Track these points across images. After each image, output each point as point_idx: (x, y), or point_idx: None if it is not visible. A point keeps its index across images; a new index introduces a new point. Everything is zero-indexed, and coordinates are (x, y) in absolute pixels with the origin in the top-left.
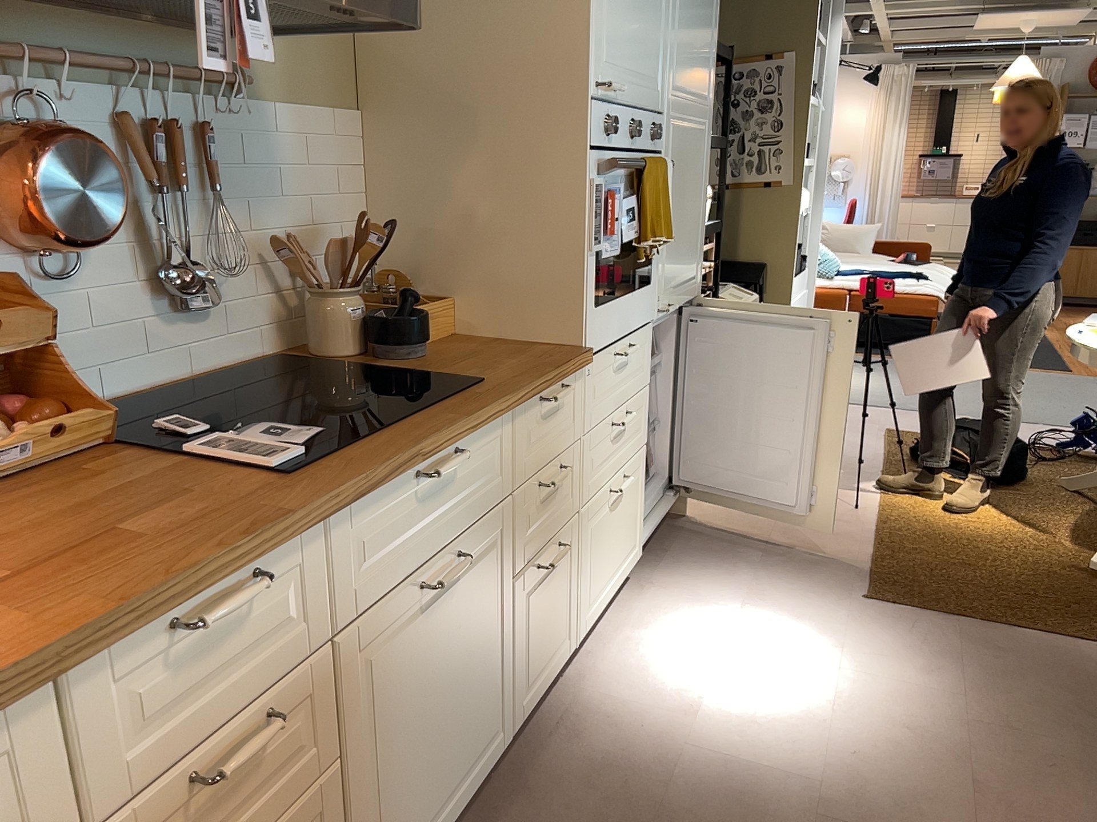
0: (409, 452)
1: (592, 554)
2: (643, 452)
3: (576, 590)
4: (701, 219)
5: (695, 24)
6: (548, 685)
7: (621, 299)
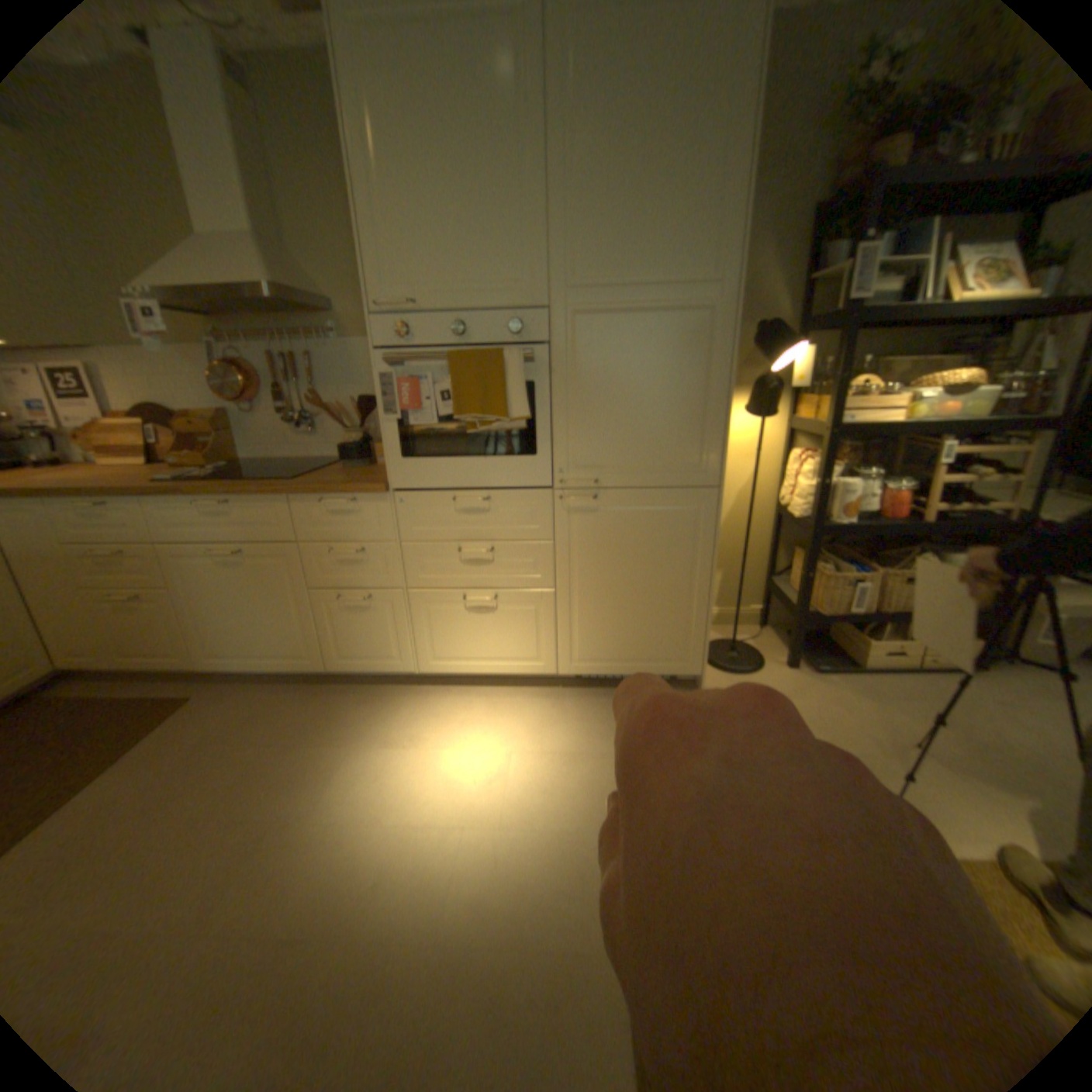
0: (179, 489)
1: (436, 625)
2: (546, 592)
3: (410, 636)
4: (708, 403)
5: (637, 197)
6: (374, 671)
7: (457, 458)
